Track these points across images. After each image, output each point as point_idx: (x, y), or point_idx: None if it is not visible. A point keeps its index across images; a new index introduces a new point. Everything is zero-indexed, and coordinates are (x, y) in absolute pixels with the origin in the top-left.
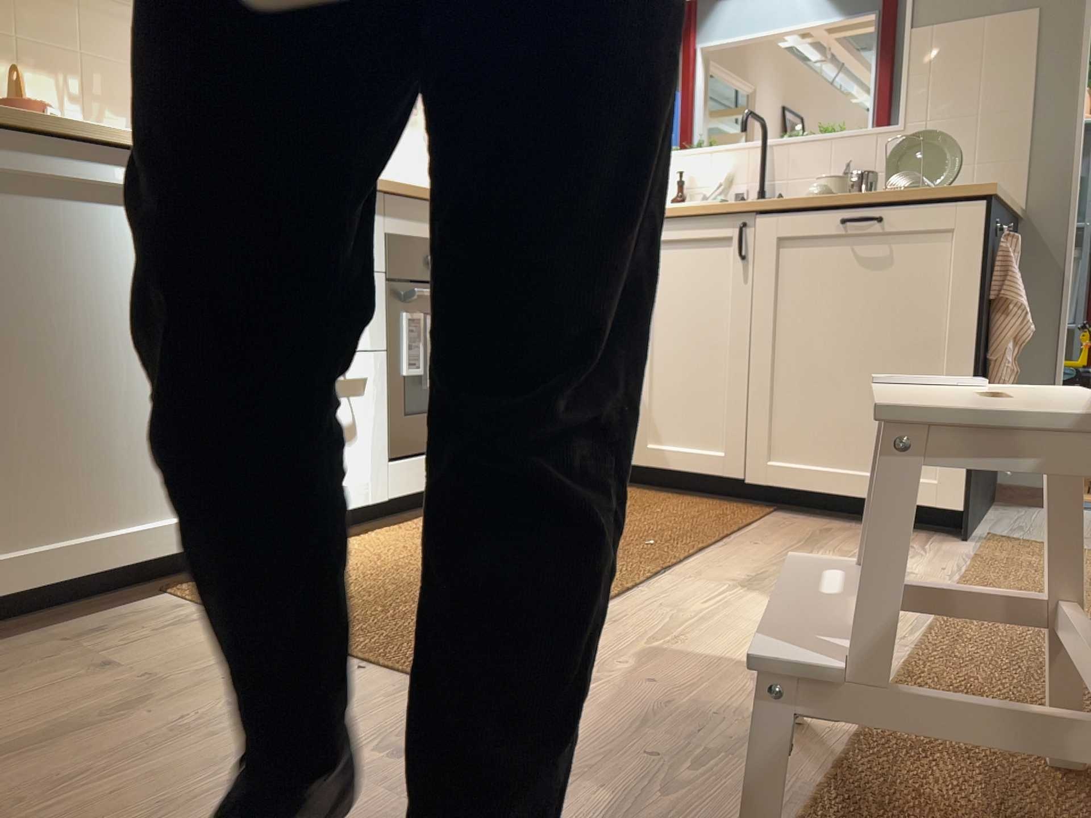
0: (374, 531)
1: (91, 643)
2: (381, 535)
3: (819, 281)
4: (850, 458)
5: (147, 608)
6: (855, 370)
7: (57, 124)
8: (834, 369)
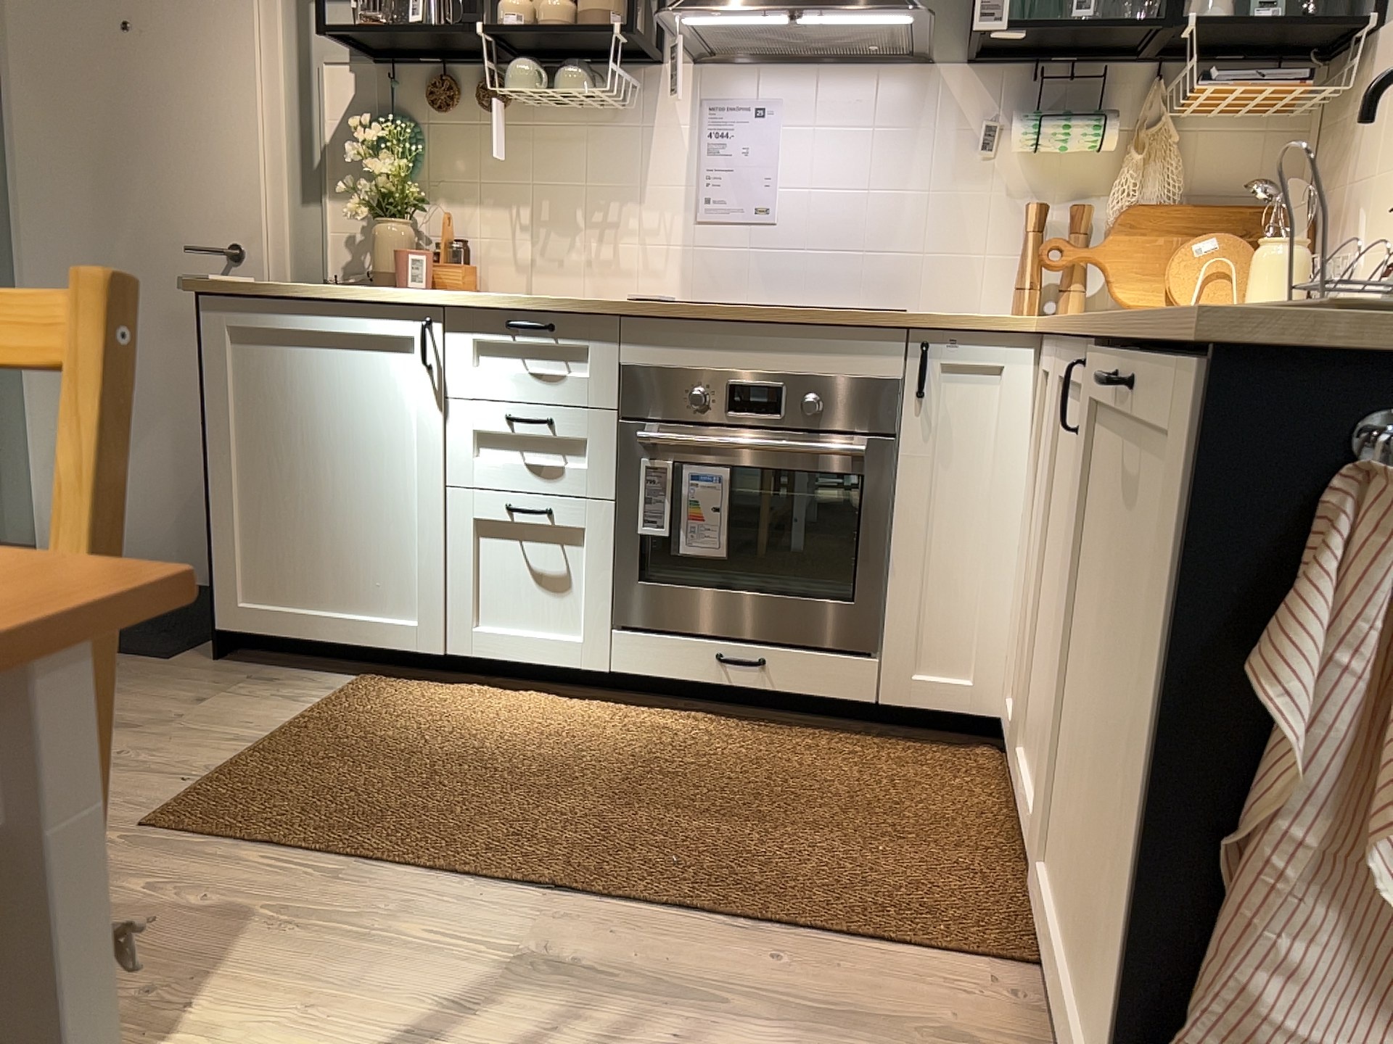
0: (606, 704)
1: (249, 686)
2: (593, 711)
3: (1114, 523)
4: (1081, 948)
5: (312, 680)
6: (1105, 753)
7: (292, 285)
8: (1097, 734)
